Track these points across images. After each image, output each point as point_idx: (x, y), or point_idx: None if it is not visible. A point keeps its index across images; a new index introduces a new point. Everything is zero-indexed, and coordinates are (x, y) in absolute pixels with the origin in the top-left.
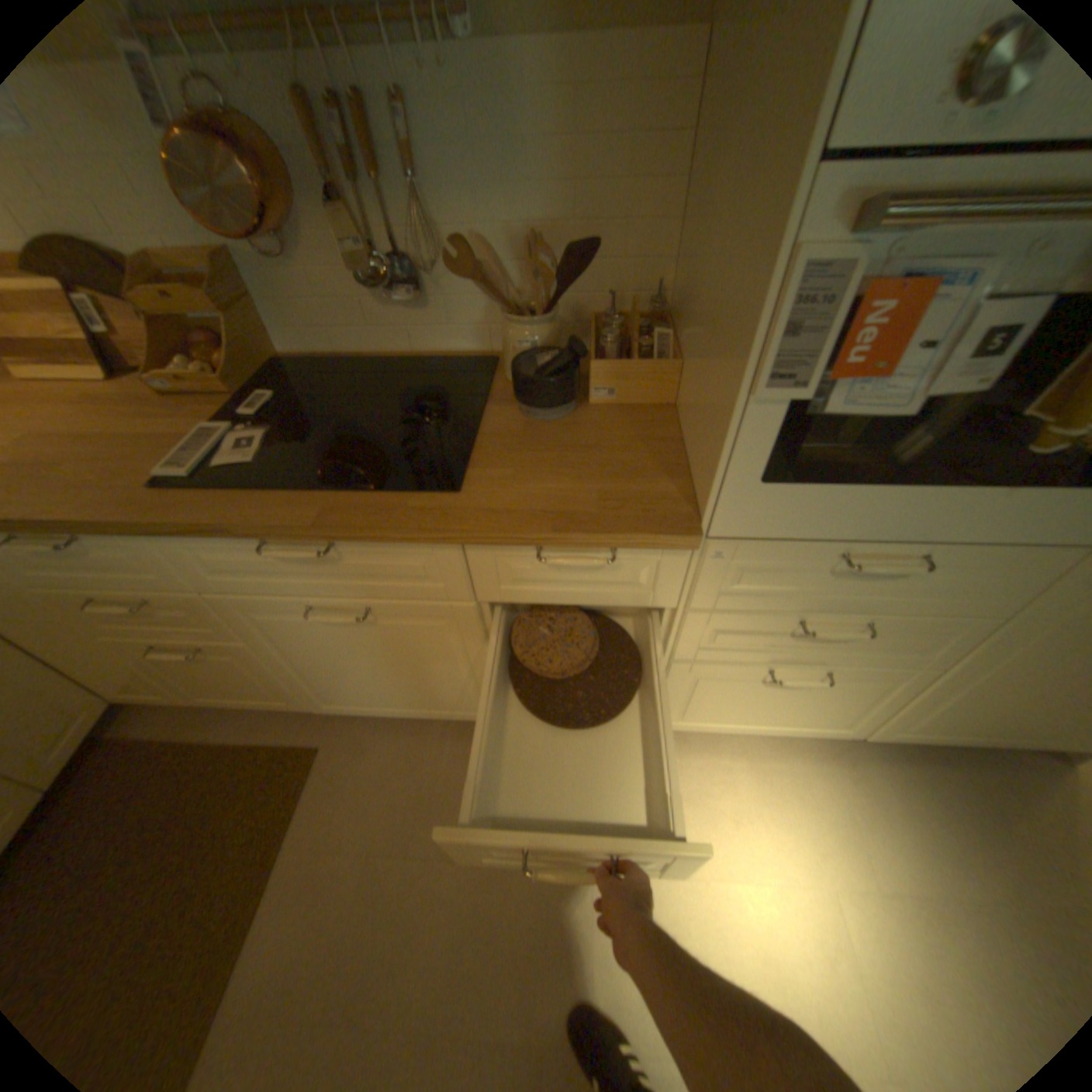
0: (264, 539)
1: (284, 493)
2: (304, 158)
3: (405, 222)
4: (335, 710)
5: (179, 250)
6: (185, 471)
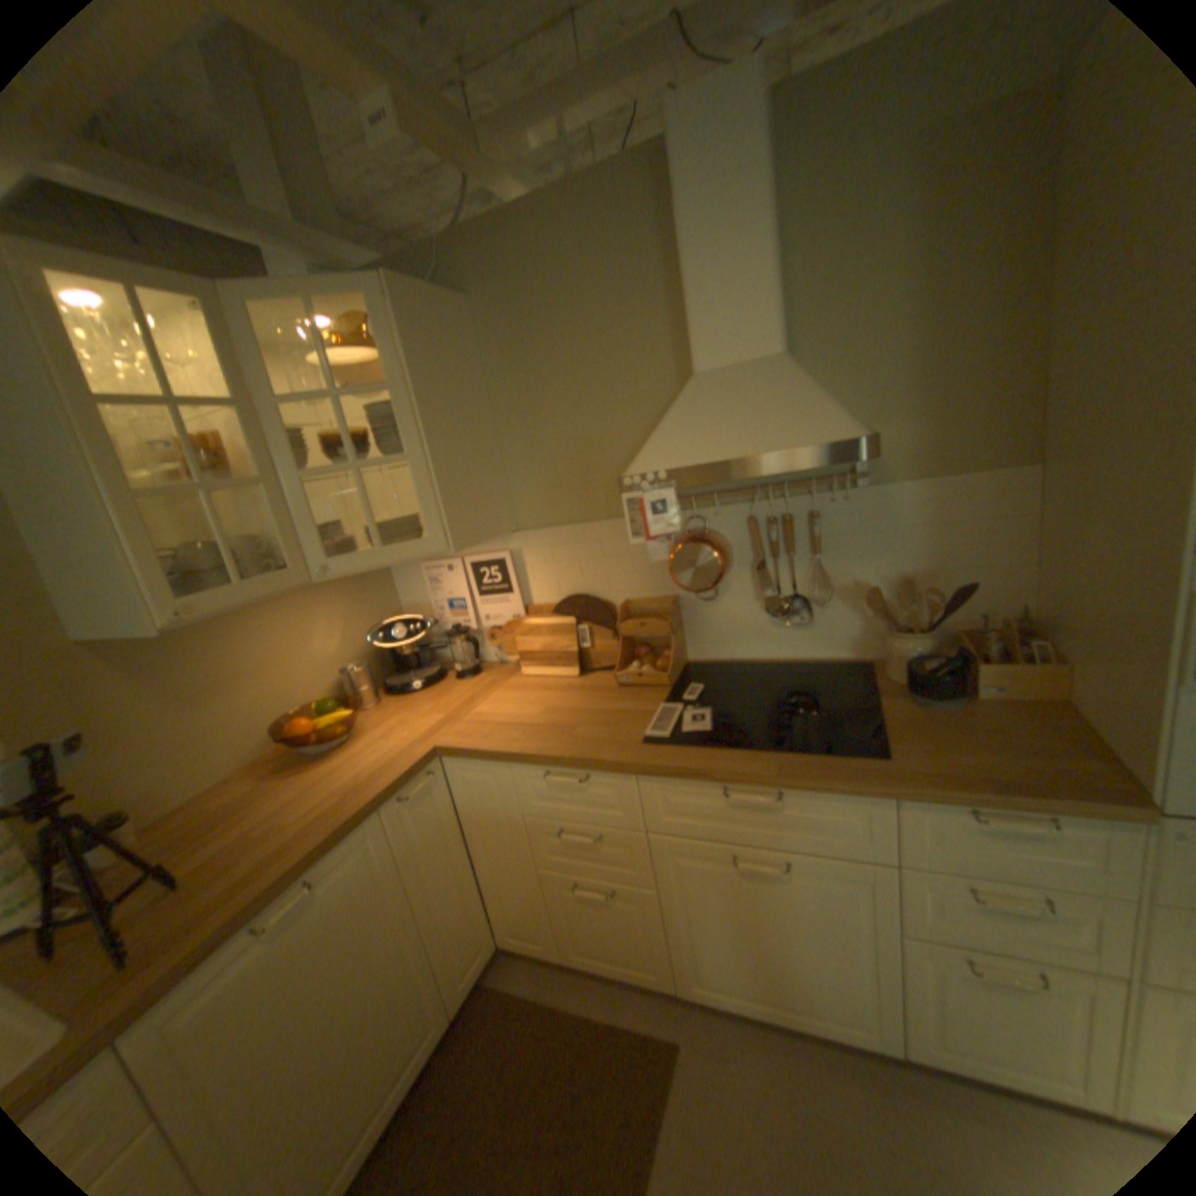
0: (729, 786)
1: (746, 752)
2: (745, 548)
3: (809, 578)
4: (705, 998)
5: (648, 599)
6: (667, 734)
